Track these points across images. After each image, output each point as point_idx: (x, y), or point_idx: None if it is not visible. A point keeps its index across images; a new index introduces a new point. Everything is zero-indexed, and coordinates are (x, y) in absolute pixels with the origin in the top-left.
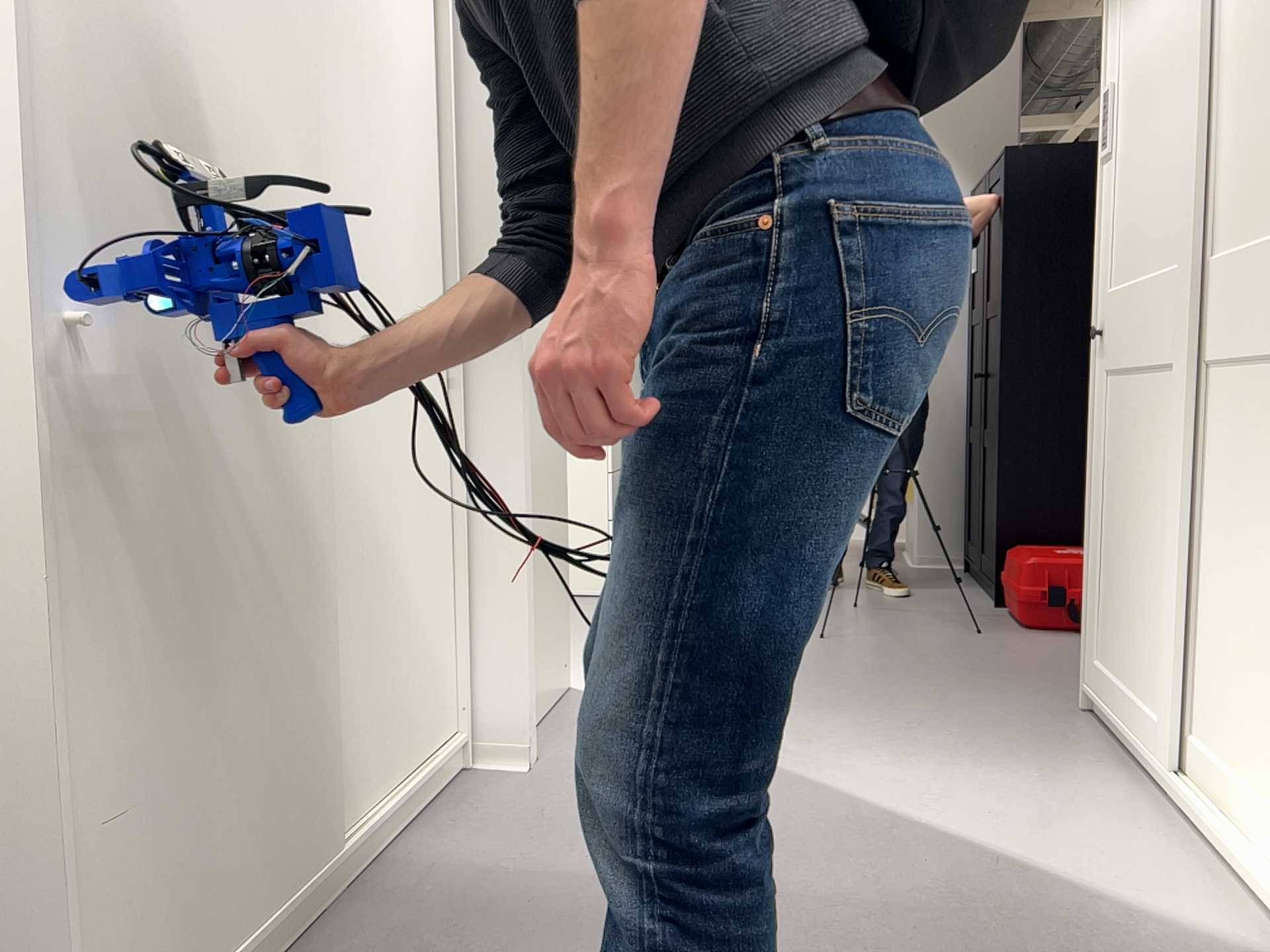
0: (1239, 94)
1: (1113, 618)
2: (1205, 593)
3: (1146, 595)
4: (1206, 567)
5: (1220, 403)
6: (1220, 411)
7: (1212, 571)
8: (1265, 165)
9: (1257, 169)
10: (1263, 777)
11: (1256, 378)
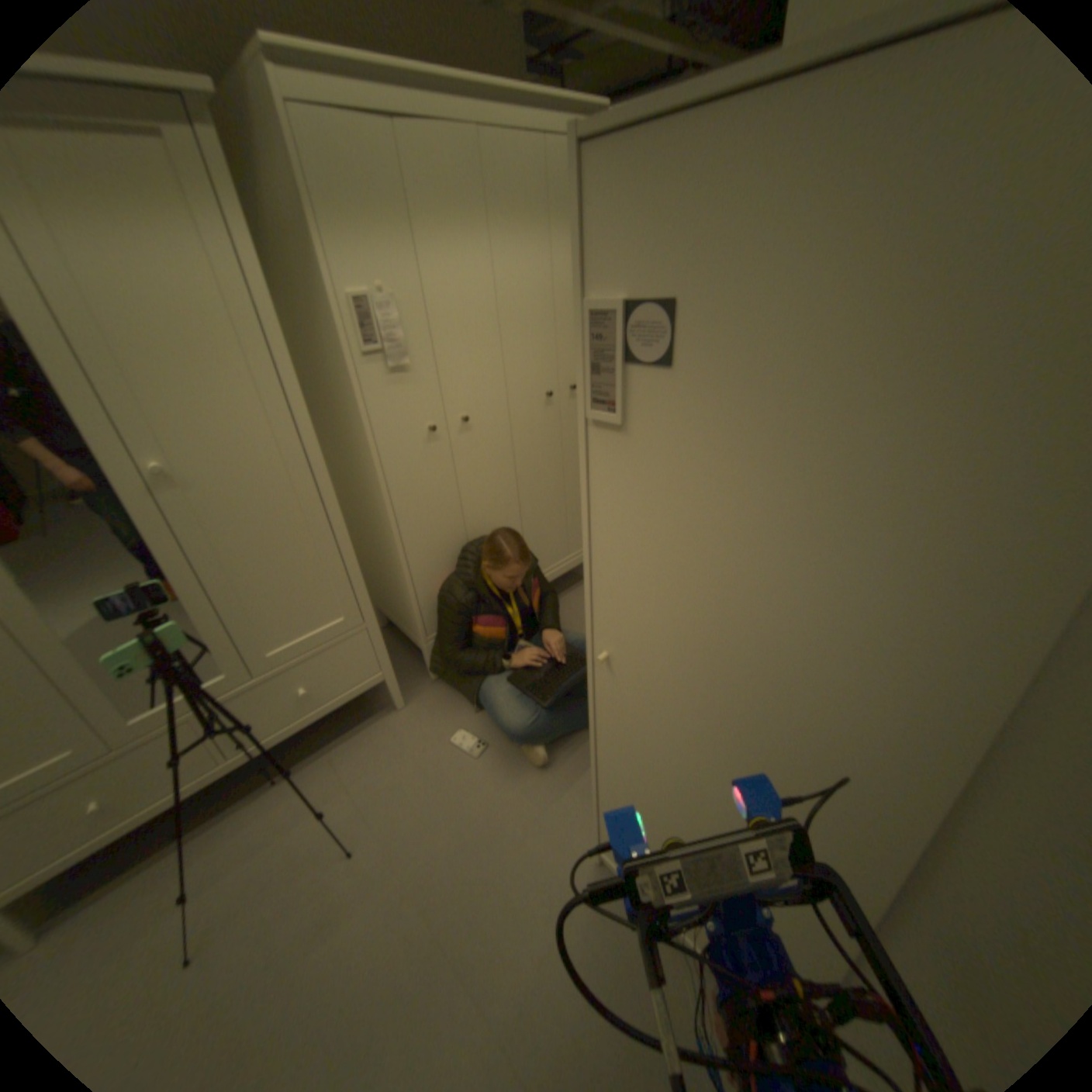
0: None
1: None
2: None
3: None
4: None
5: None
6: None
7: None
8: None
9: None
10: None
11: None
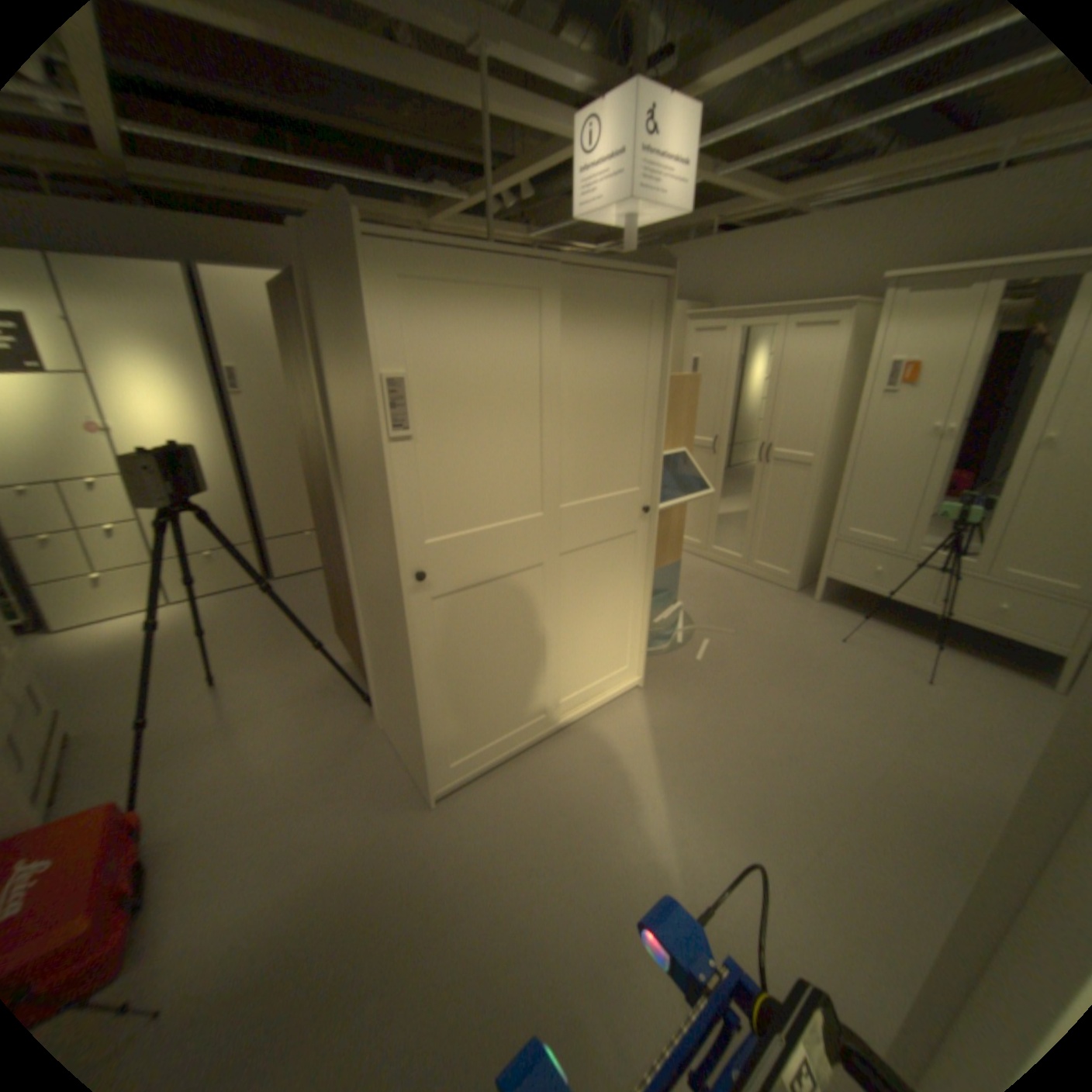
0: (584, 431)
1: (486, 718)
2: (570, 642)
3: (531, 675)
4: (570, 632)
5: (576, 566)
6: (576, 569)
7: (576, 630)
8: (604, 467)
9: (599, 468)
10: (613, 667)
11: (602, 548)
